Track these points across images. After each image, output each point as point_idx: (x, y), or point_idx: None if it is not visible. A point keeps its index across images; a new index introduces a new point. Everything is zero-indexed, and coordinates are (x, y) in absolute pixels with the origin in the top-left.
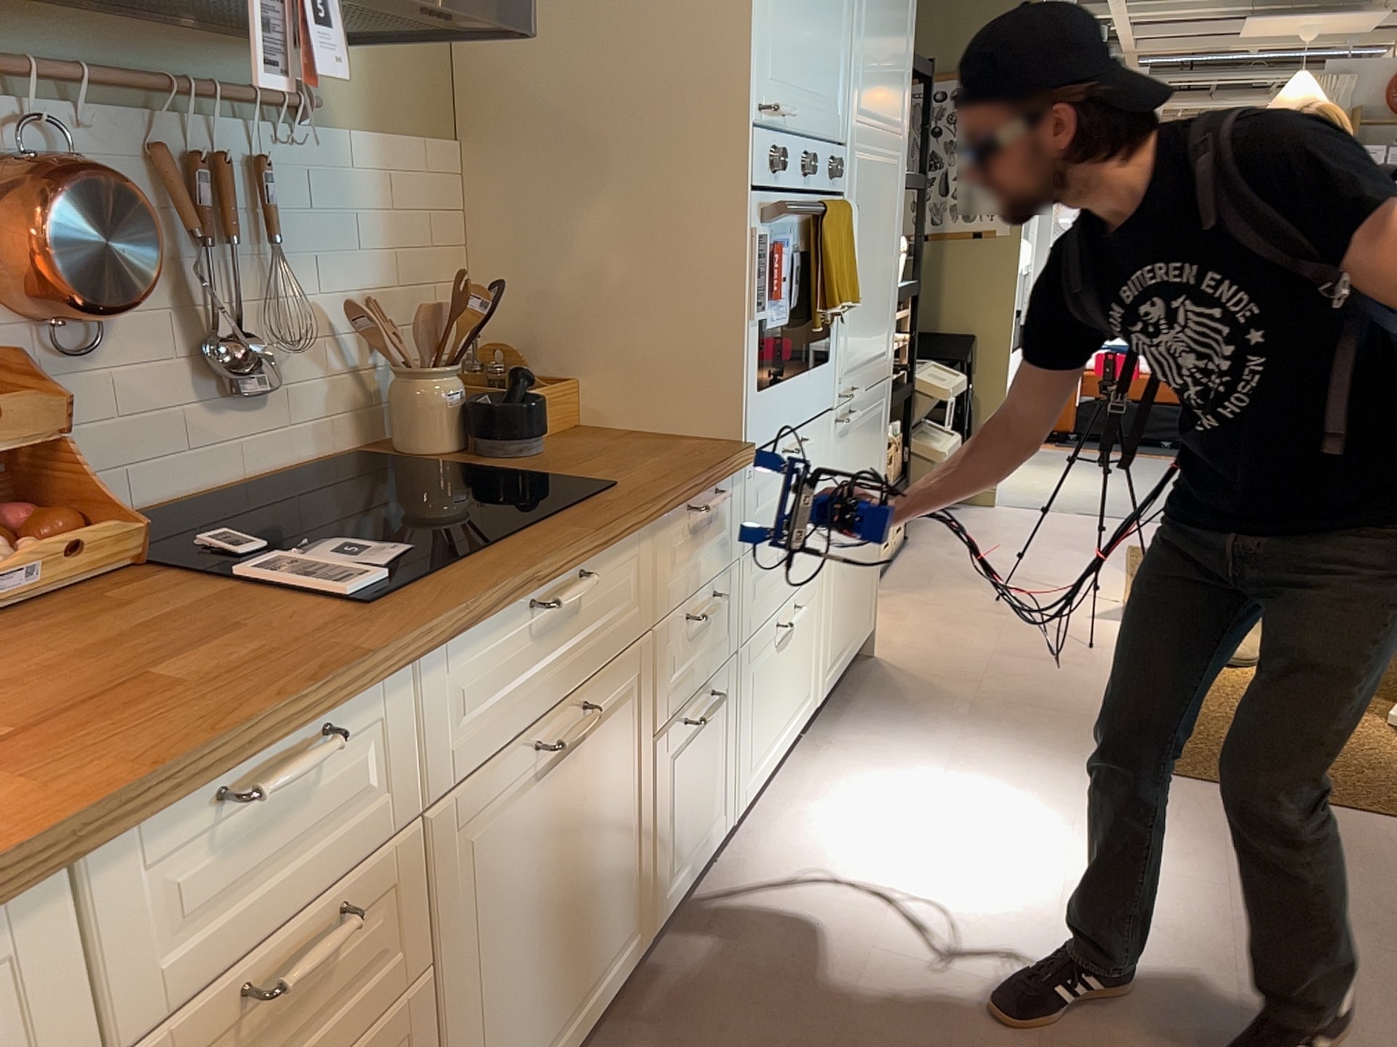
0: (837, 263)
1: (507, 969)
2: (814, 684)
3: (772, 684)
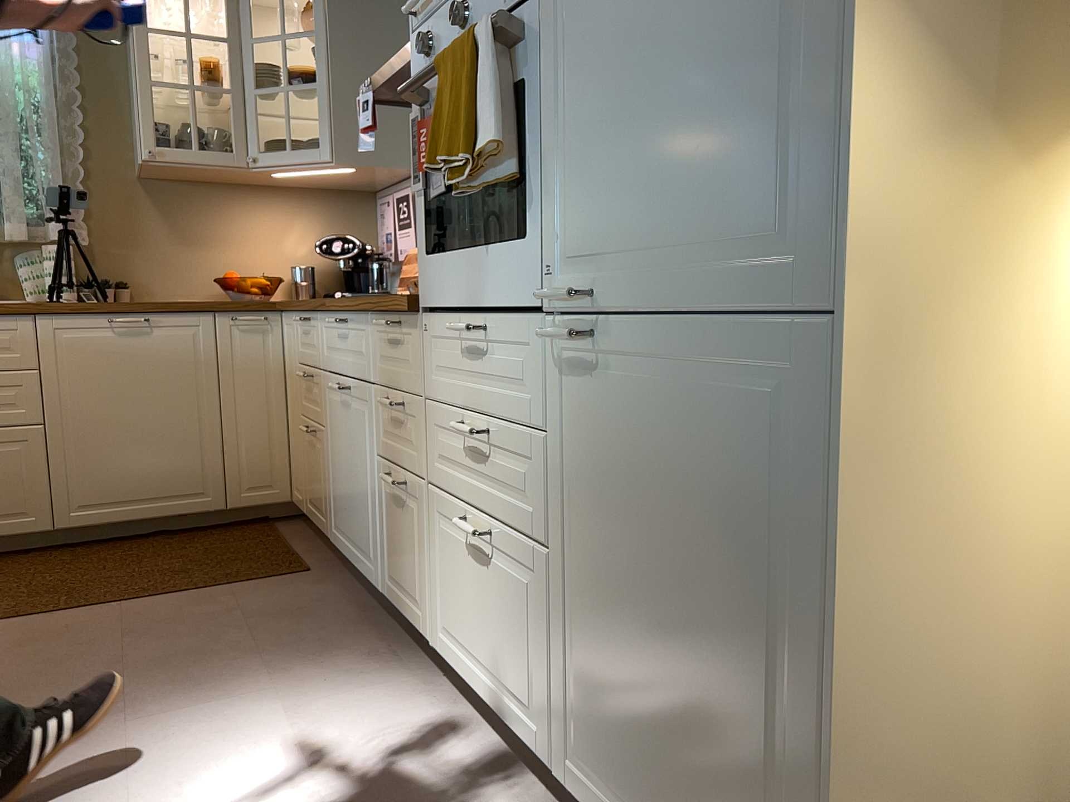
0: (447, 109)
1: (336, 470)
2: (547, 733)
3: (467, 587)
